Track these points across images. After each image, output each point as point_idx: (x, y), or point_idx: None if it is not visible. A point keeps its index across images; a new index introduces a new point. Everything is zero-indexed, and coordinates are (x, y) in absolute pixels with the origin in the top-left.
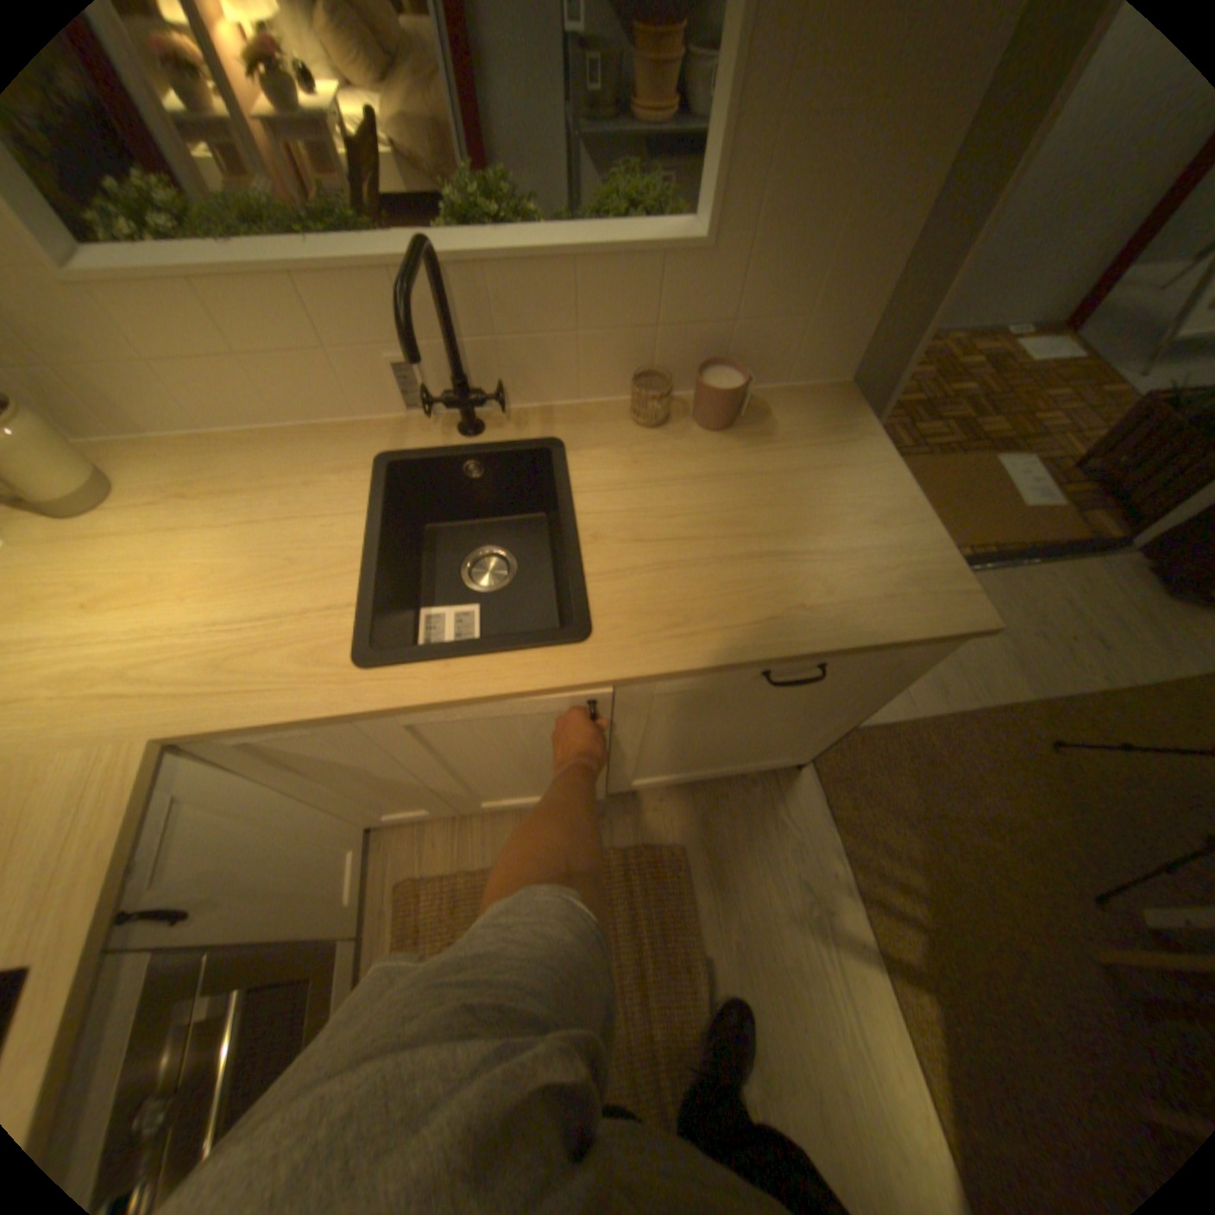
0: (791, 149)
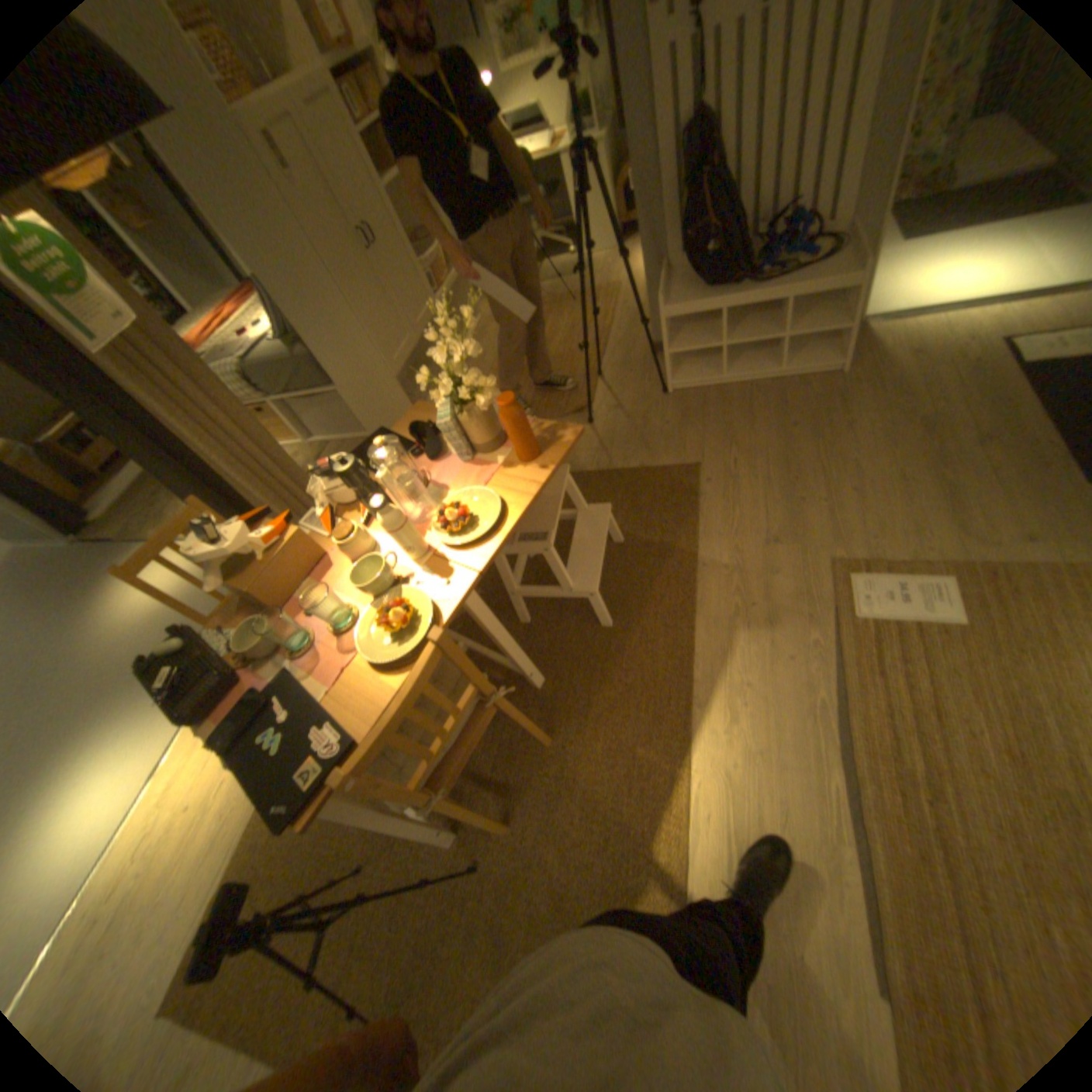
0: None
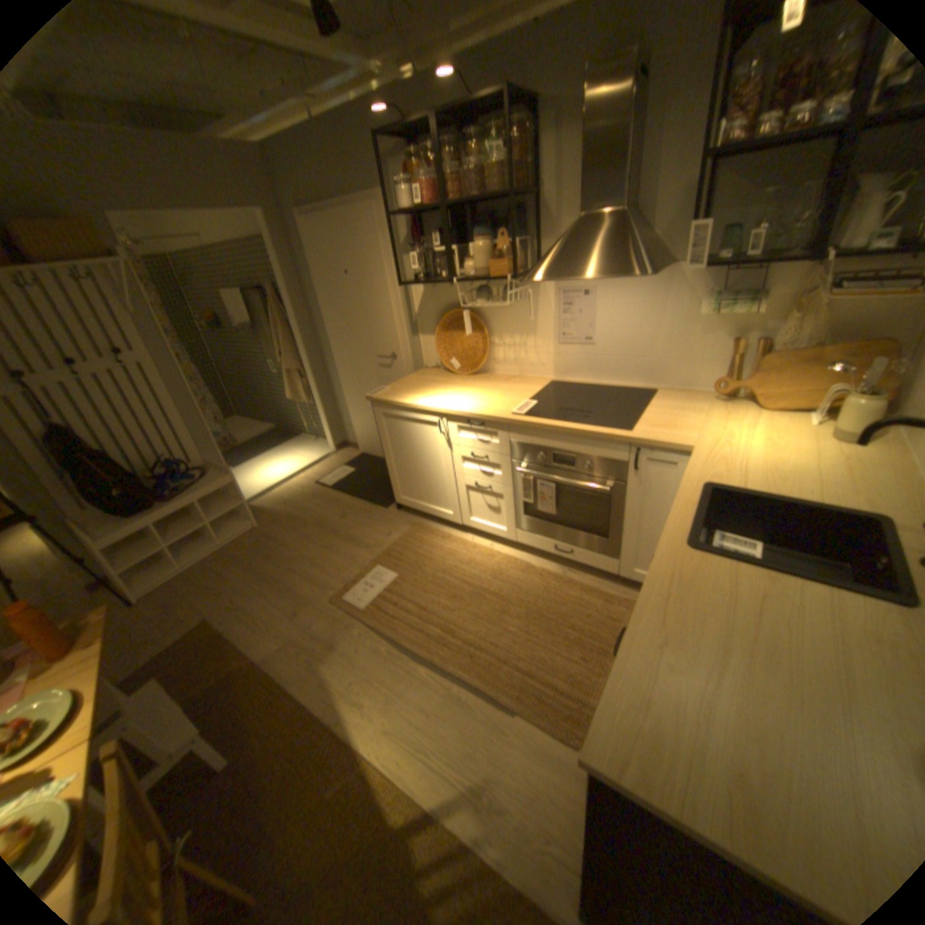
0: None
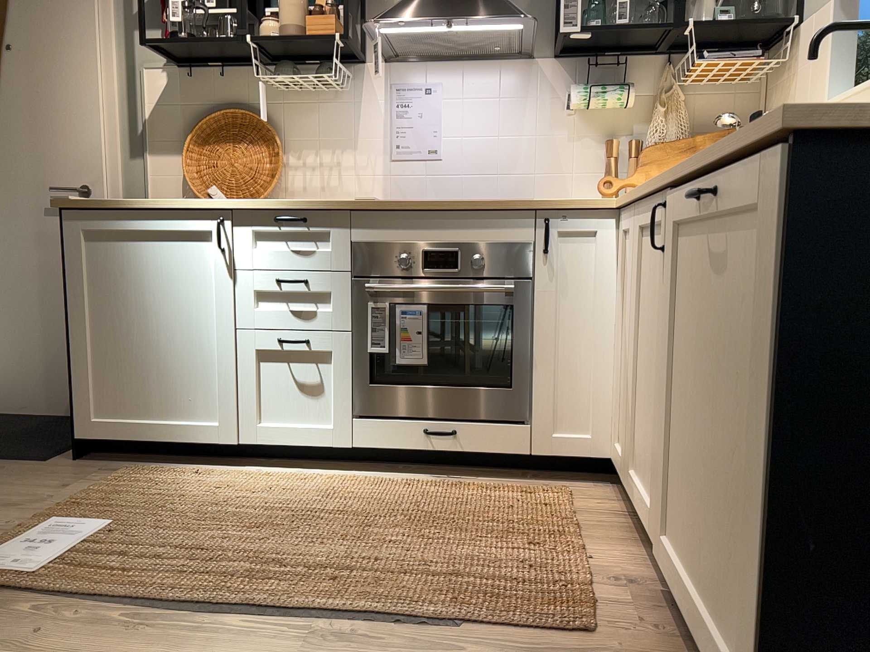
0: None
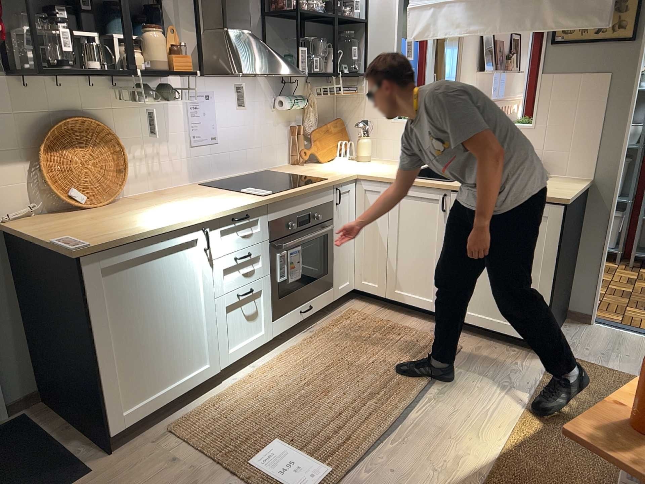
0: (555, 106)
